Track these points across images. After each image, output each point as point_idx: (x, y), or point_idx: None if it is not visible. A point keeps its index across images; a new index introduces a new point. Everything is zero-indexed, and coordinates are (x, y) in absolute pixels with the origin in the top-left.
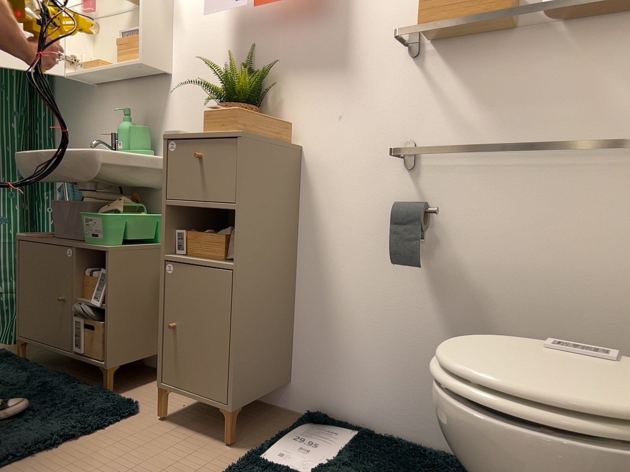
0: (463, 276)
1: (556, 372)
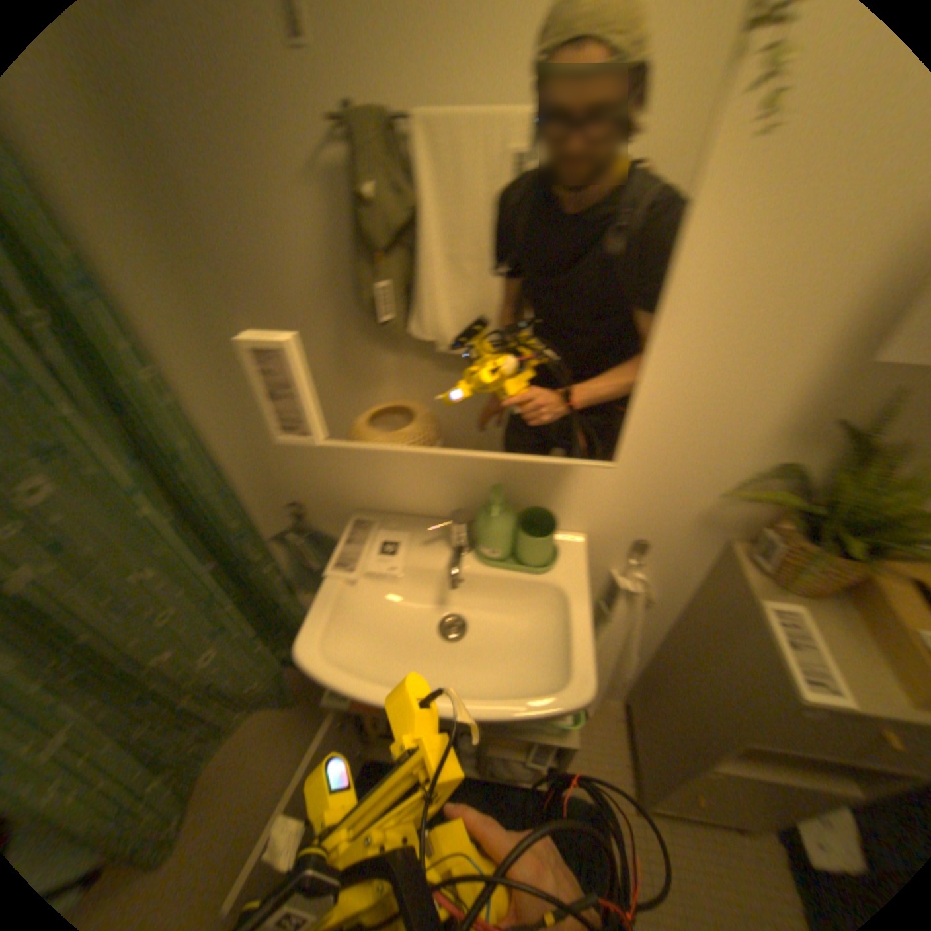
0: None
1: None
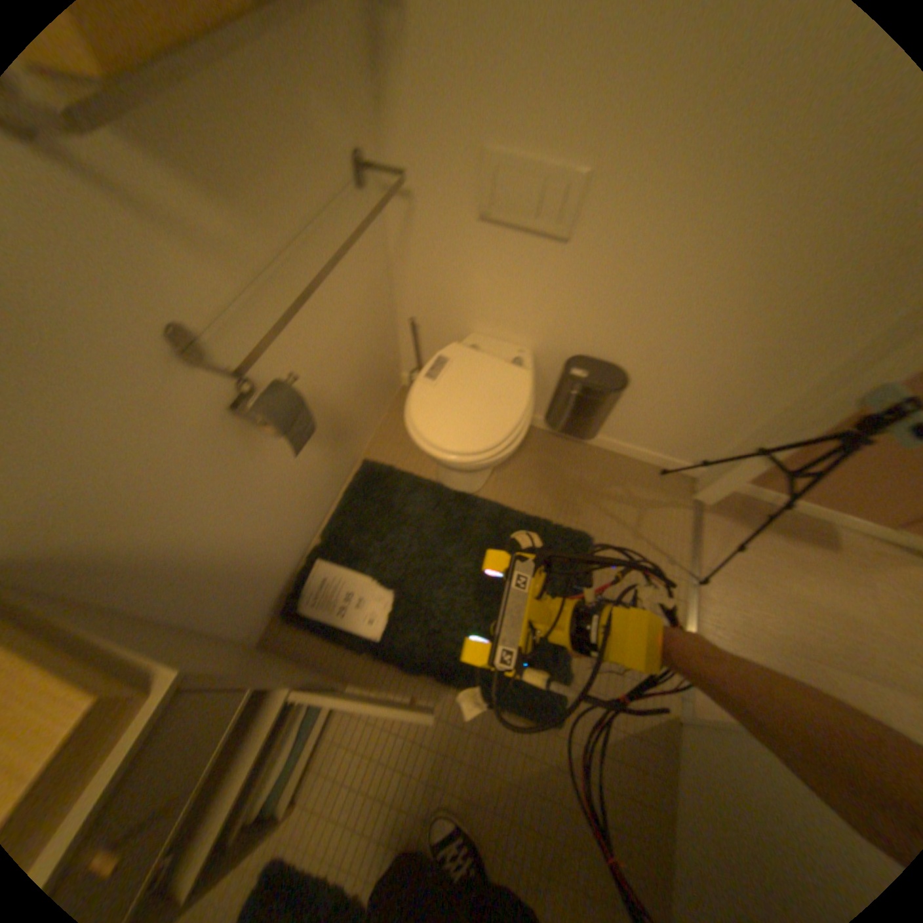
0: (304, 397)
1: (494, 394)
